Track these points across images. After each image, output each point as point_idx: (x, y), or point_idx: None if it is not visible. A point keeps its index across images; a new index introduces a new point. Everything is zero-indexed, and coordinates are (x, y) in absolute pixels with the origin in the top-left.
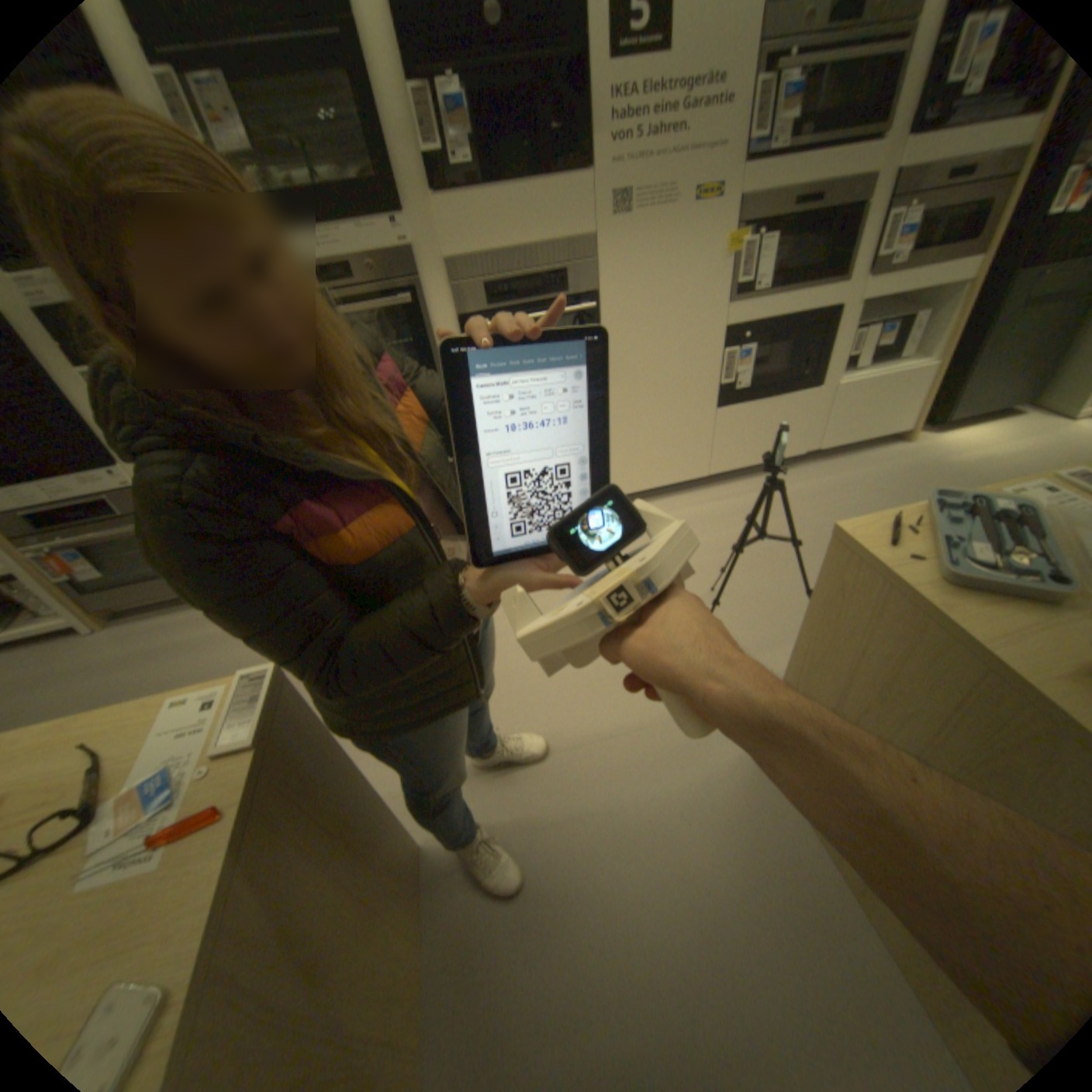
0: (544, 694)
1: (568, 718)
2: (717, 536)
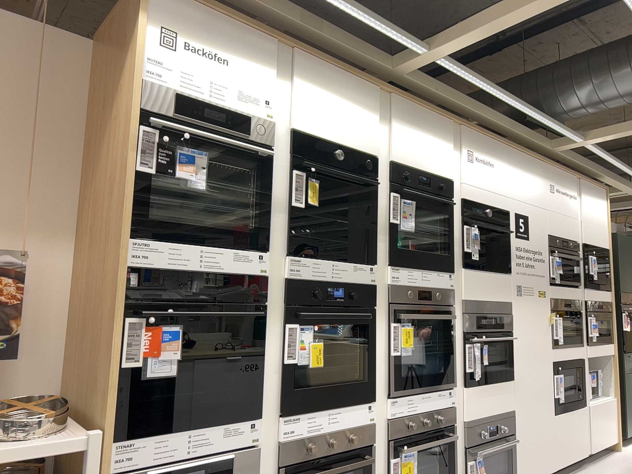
0: None
1: None
2: None
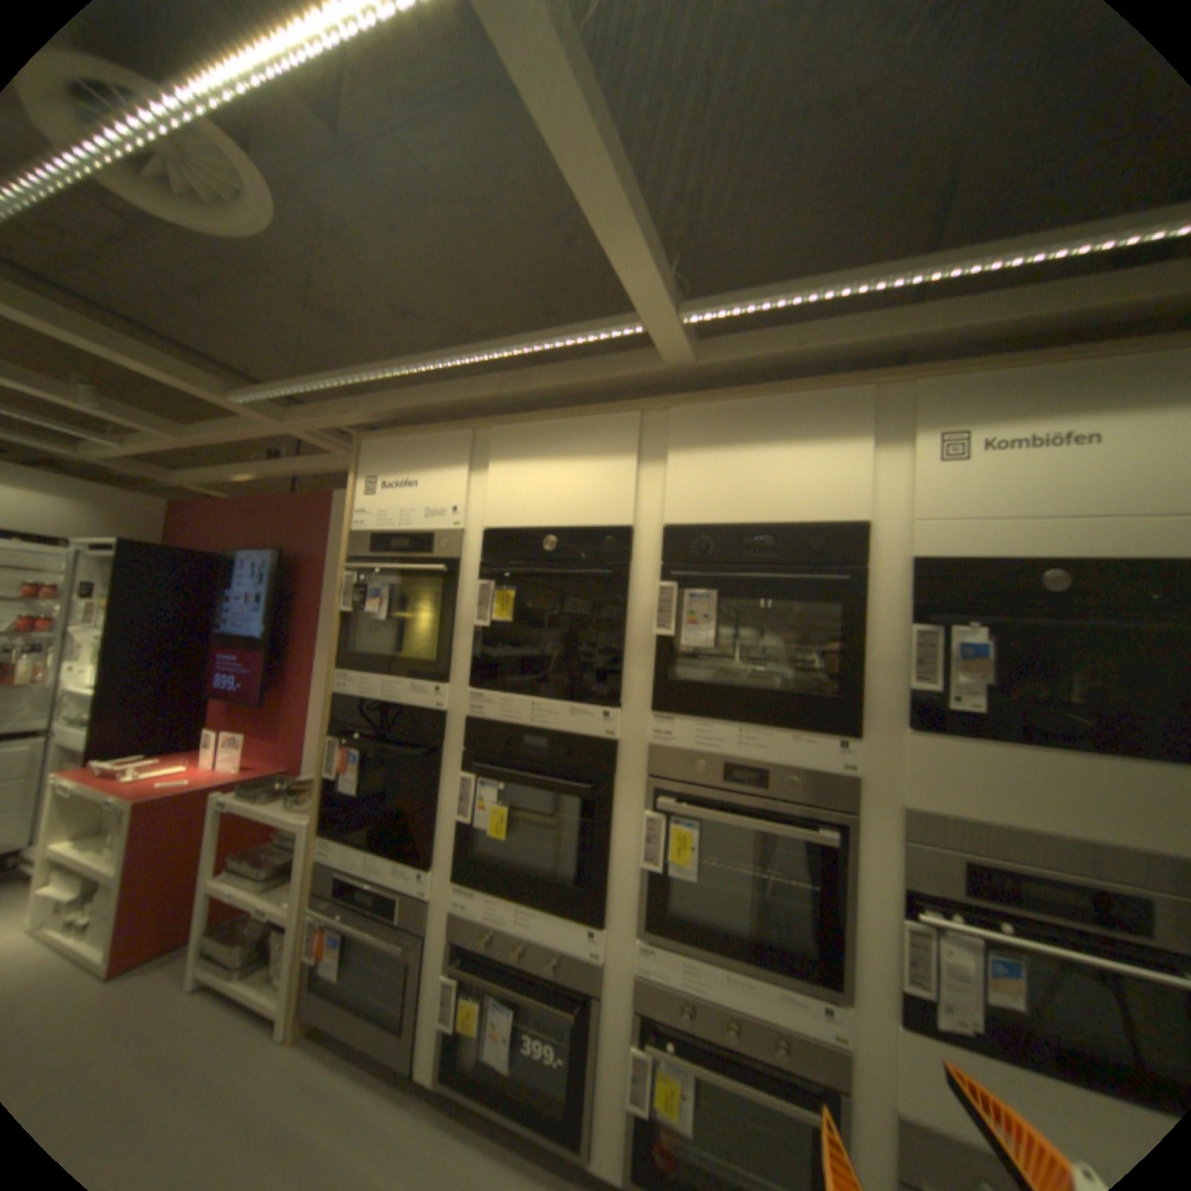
0: None
1: None
2: None
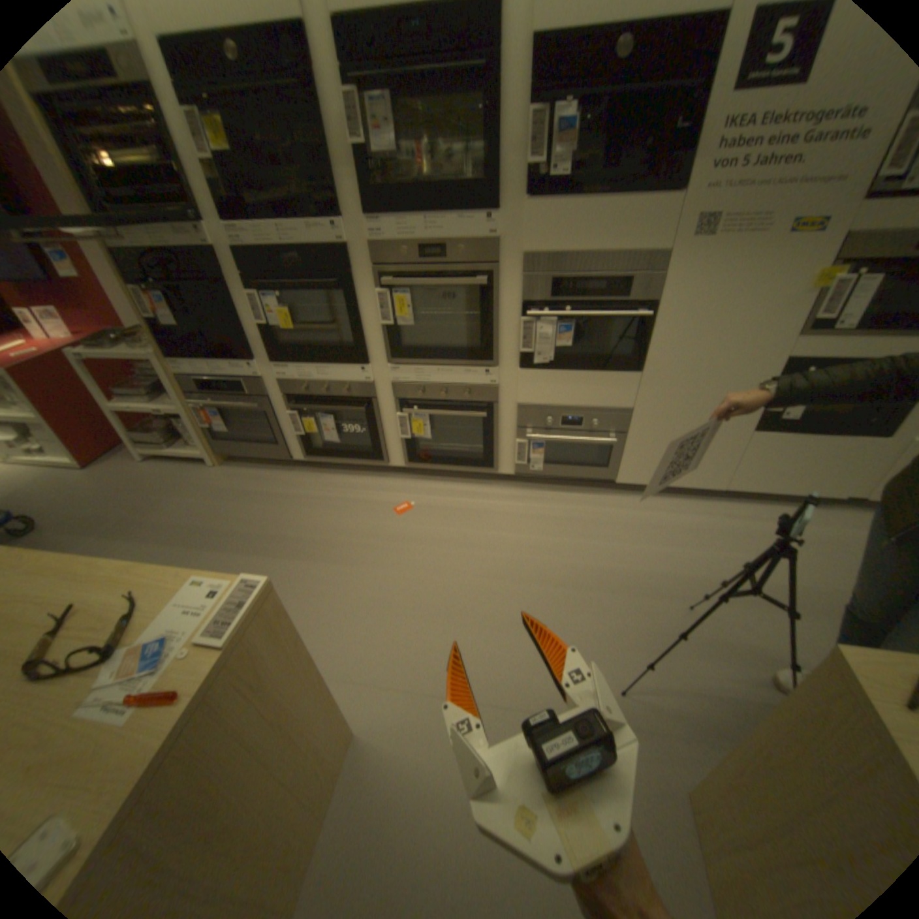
0: (499, 646)
1: (512, 678)
2: (718, 553)
